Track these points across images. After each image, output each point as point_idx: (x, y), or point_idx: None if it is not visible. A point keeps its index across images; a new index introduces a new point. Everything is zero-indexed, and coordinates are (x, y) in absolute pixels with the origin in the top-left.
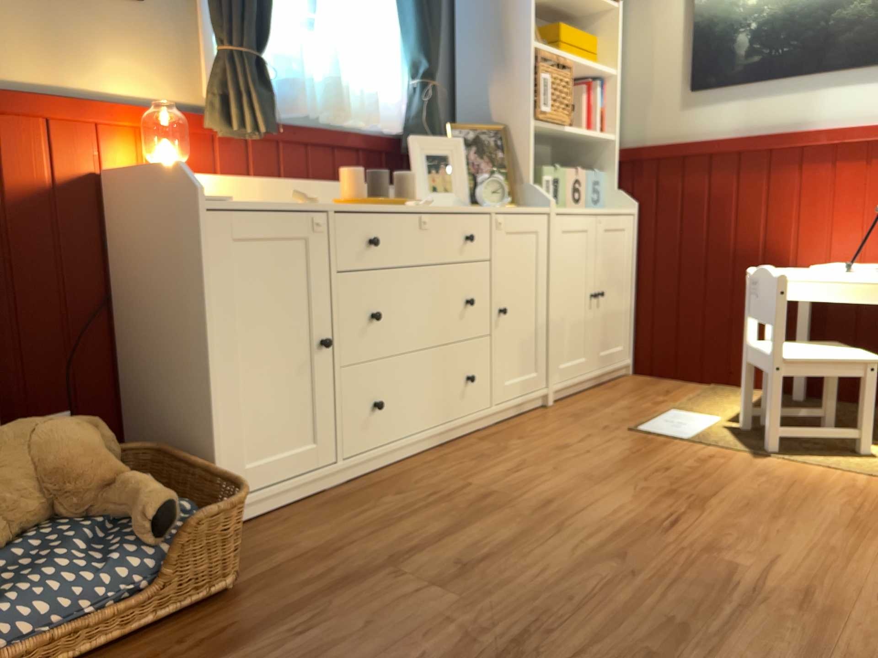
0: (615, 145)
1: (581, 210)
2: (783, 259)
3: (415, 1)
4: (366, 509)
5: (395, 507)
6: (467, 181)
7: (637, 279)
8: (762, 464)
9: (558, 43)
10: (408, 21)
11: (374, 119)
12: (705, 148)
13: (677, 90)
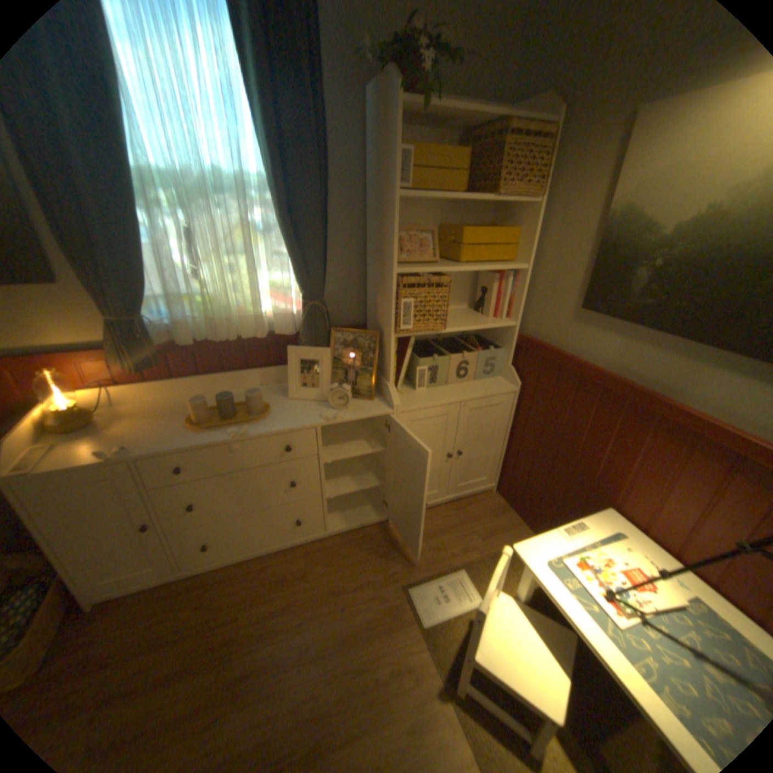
0: (515, 329)
1: (455, 391)
2: (613, 498)
3: (285, 240)
4: (165, 618)
5: (178, 625)
6: (328, 382)
7: (511, 436)
8: (433, 711)
9: (460, 244)
10: (288, 254)
11: (258, 334)
12: (578, 367)
13: (574, 299)
